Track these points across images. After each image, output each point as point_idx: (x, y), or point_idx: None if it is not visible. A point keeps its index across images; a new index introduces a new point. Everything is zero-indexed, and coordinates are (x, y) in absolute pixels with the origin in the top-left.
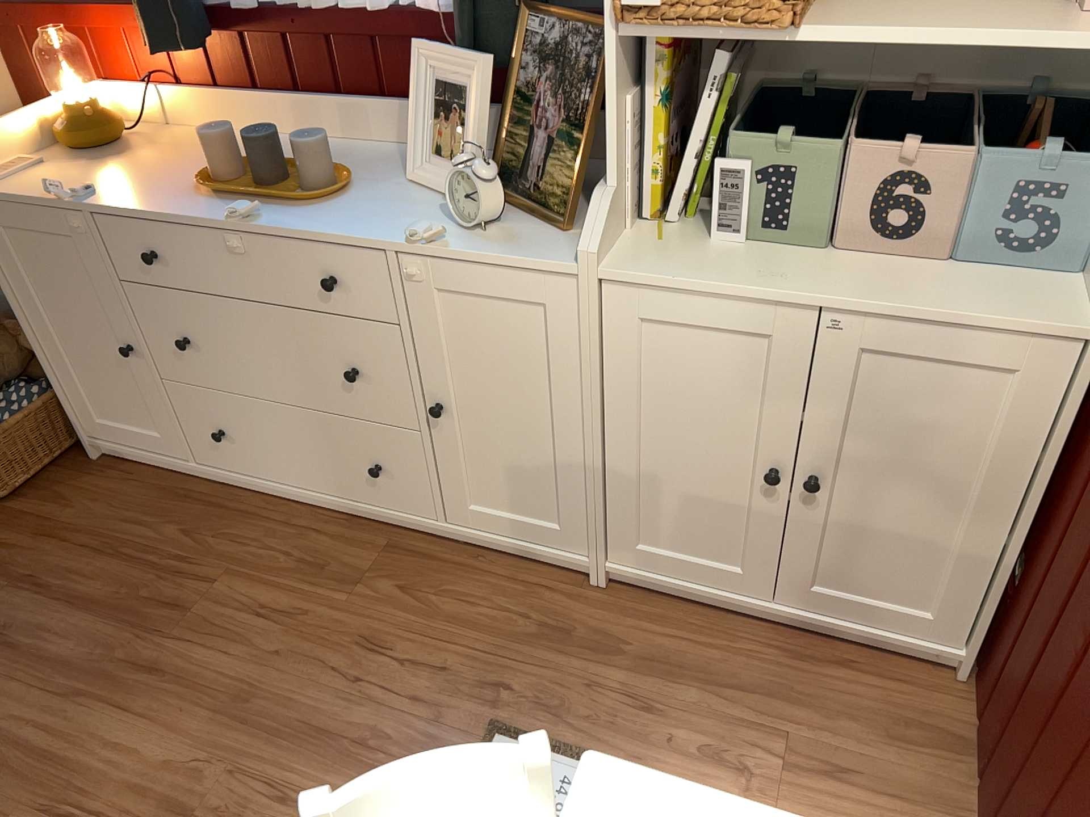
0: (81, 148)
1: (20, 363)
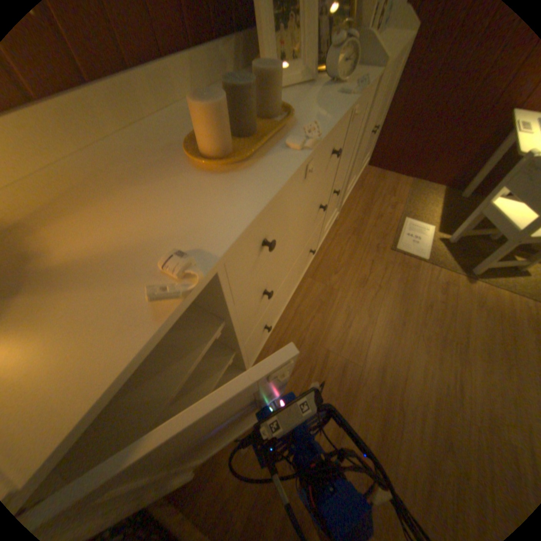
0: None
1: None
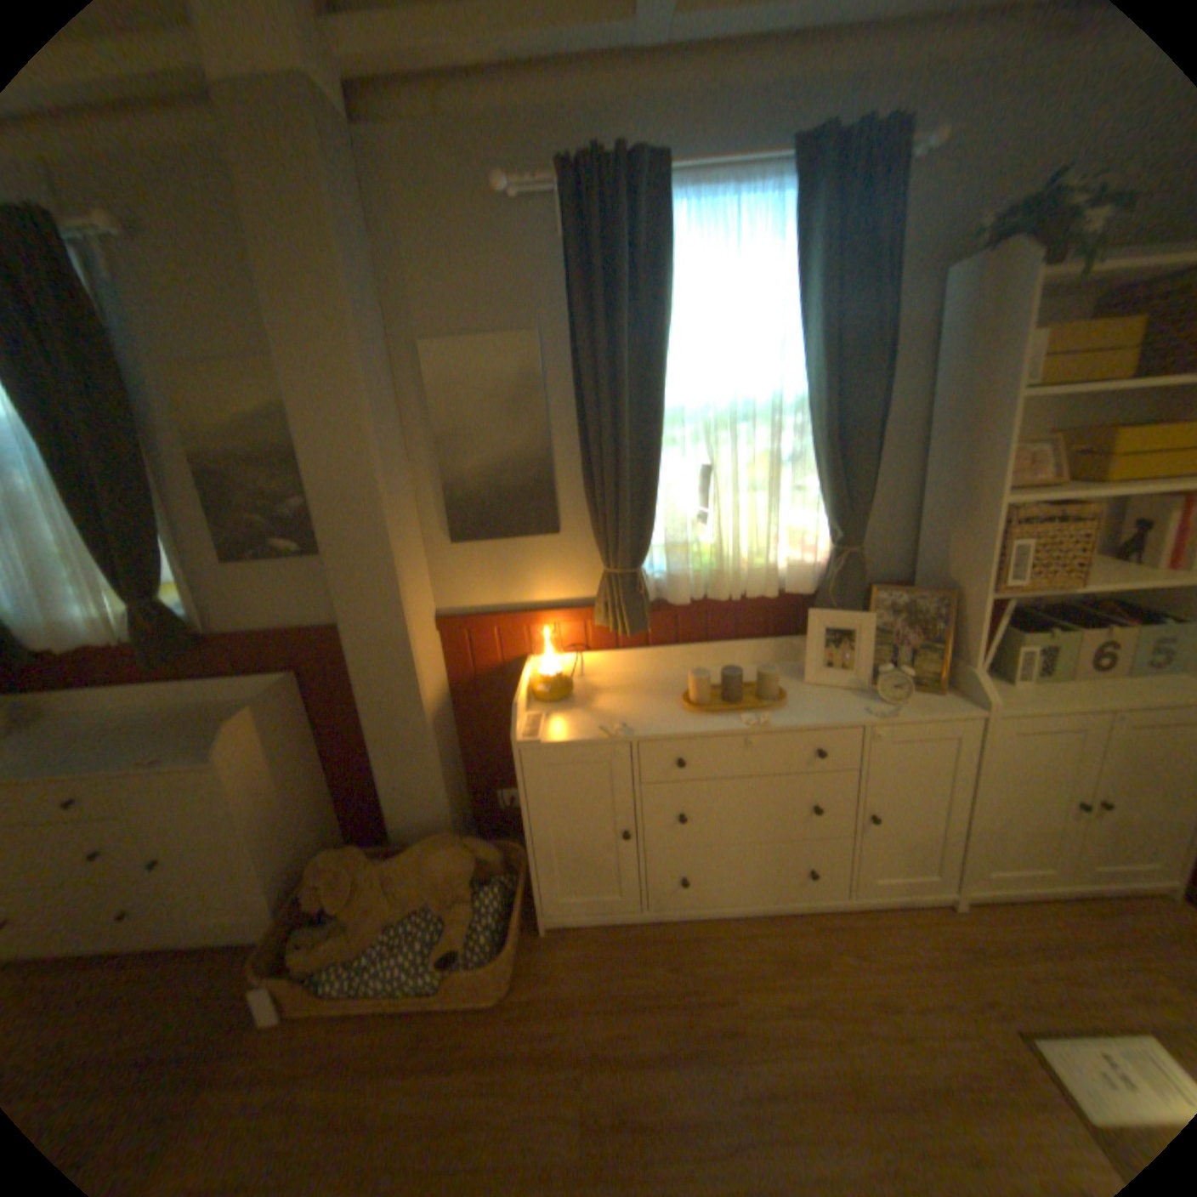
0: (550, 697)
1: (469, 874)
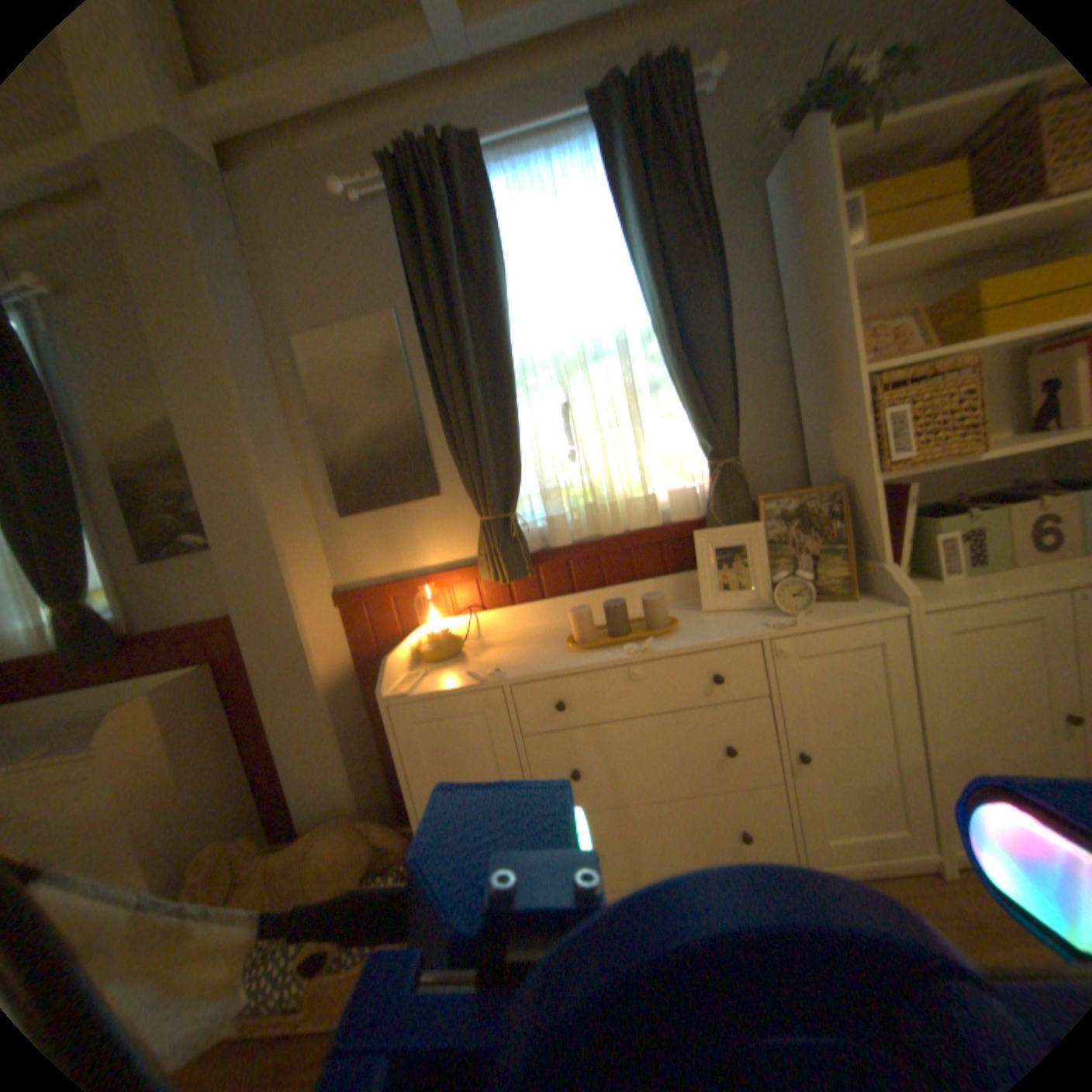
0: (436, 655)
1: (361, 863)
